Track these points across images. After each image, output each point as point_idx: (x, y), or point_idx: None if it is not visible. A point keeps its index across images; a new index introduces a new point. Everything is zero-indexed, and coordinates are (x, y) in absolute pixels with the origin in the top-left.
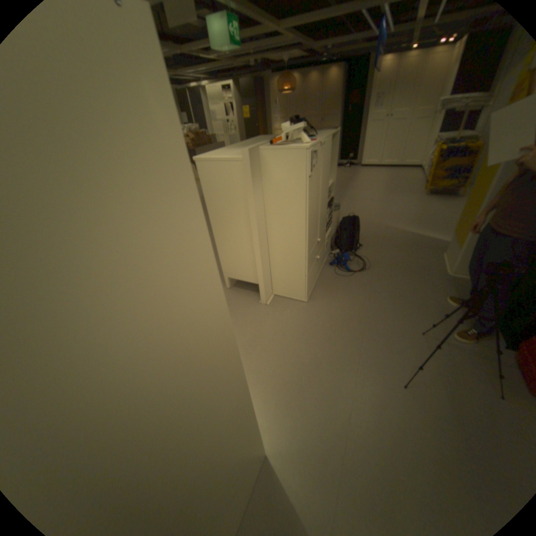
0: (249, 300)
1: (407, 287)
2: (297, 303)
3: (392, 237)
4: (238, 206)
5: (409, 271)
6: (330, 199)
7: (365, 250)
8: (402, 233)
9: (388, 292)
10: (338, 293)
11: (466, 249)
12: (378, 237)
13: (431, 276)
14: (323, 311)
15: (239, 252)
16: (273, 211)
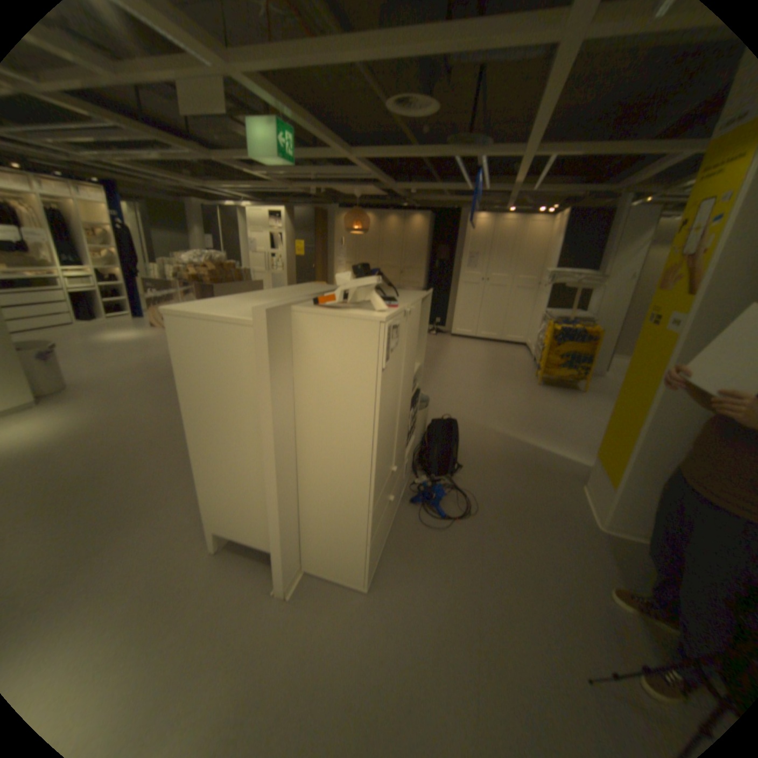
0: (250, 584)
1: (541, 556)
2: (347, 594)
3: (504, 451)
4: (242, 405)
5: (539, 520)
6: (414, 392)
7: (465, 473)
8: (517, 445)
9: (511, 568)
10: (425, 569)
11: (623, 493)
12: (483, 449)
13: (573, 532)
14: (398, 616)
15: (238, 488)
16: (310, 420)
